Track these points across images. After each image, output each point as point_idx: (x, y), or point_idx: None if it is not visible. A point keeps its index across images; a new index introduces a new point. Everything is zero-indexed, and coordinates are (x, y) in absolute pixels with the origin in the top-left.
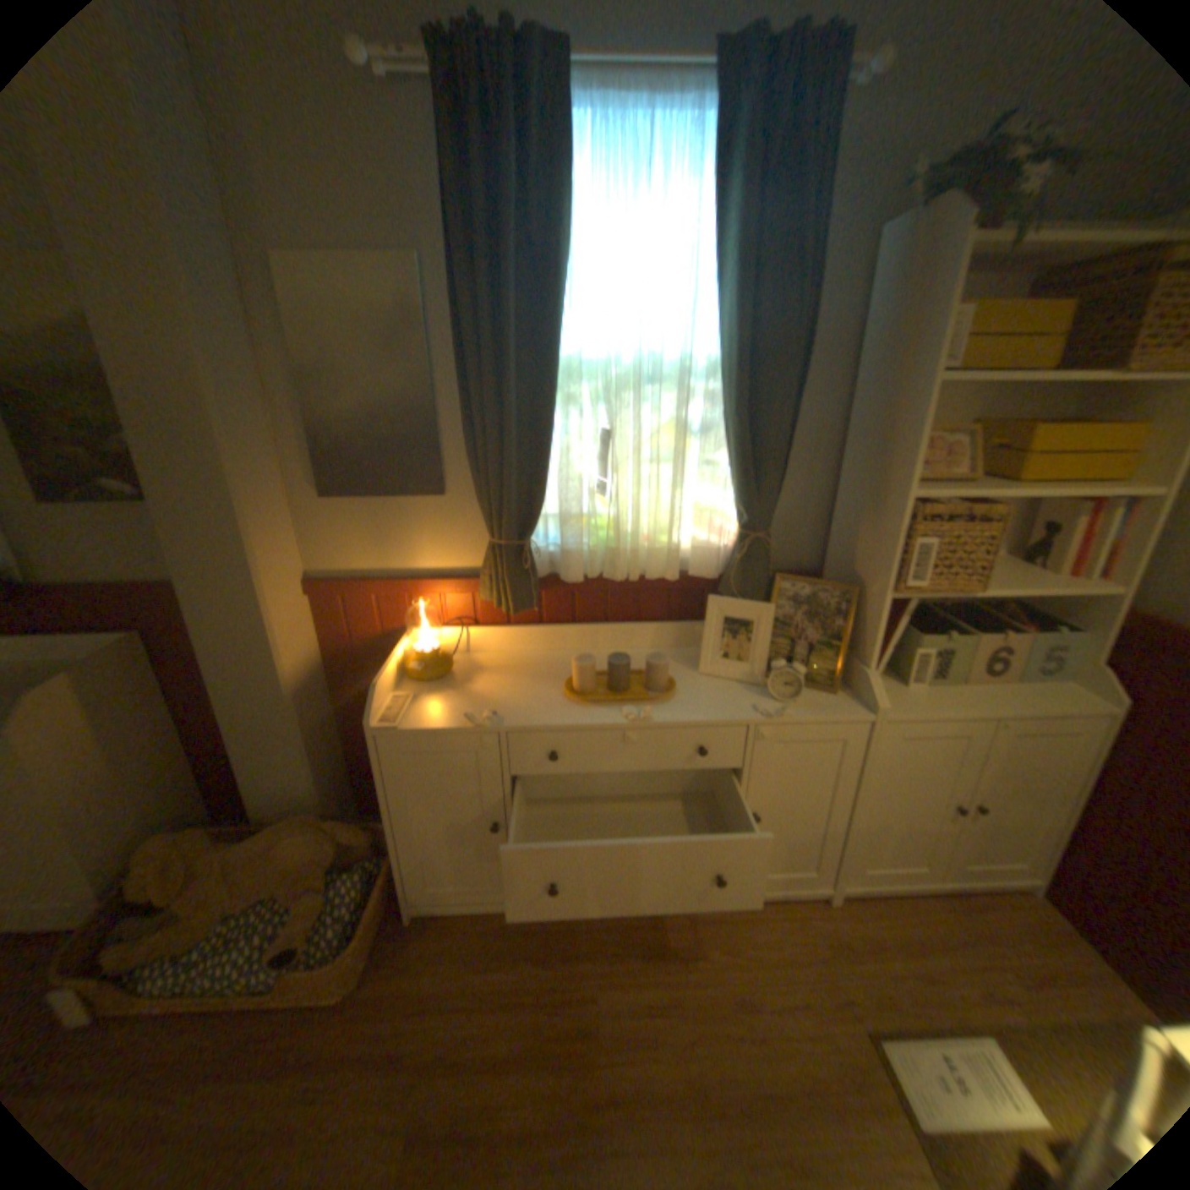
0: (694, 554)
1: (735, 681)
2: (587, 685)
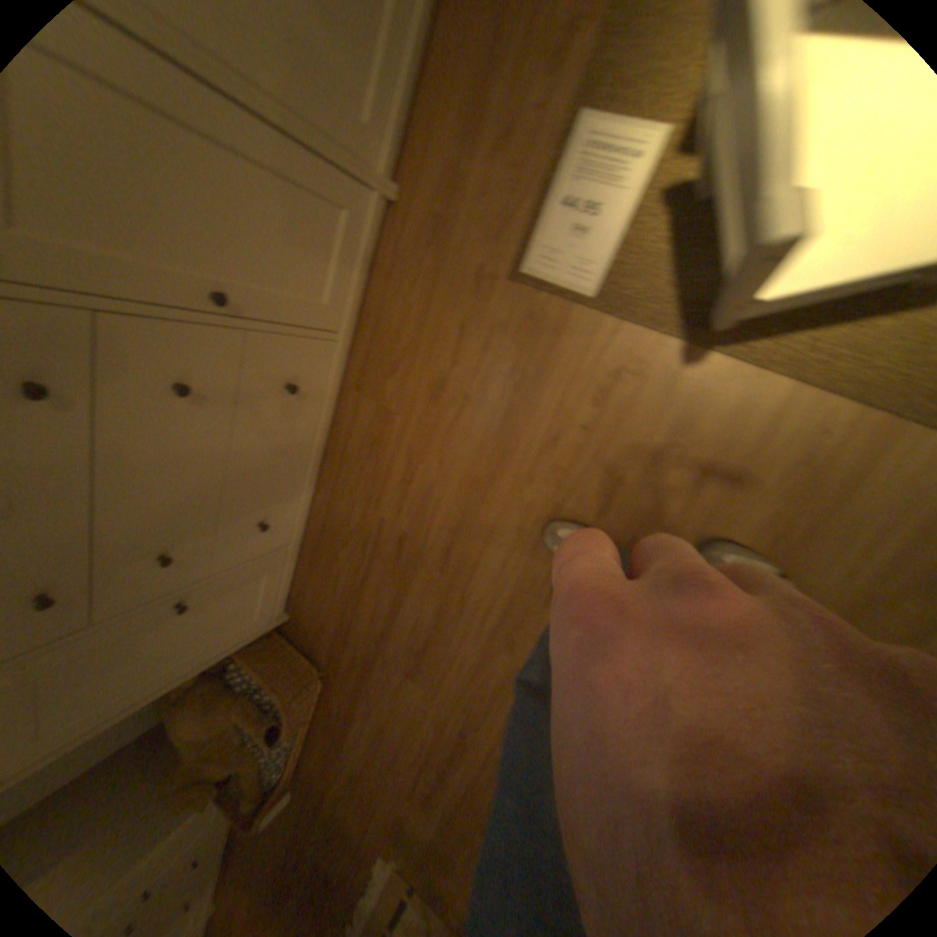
0: None
1: None
2: None
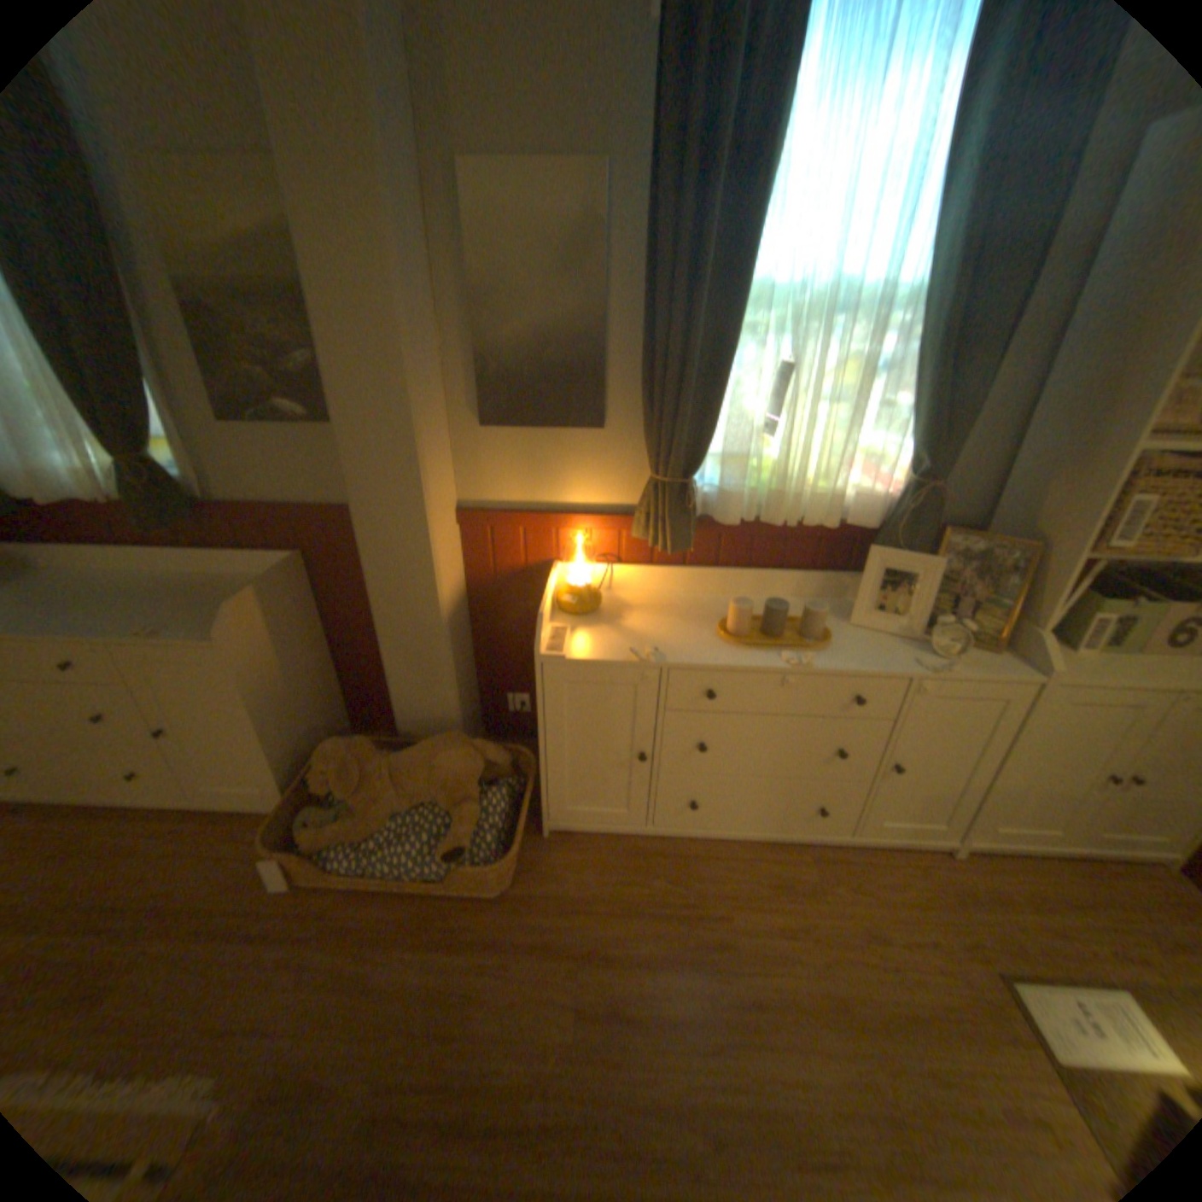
0: (853, 502)
1: (890, 634)
2: (743, 627)
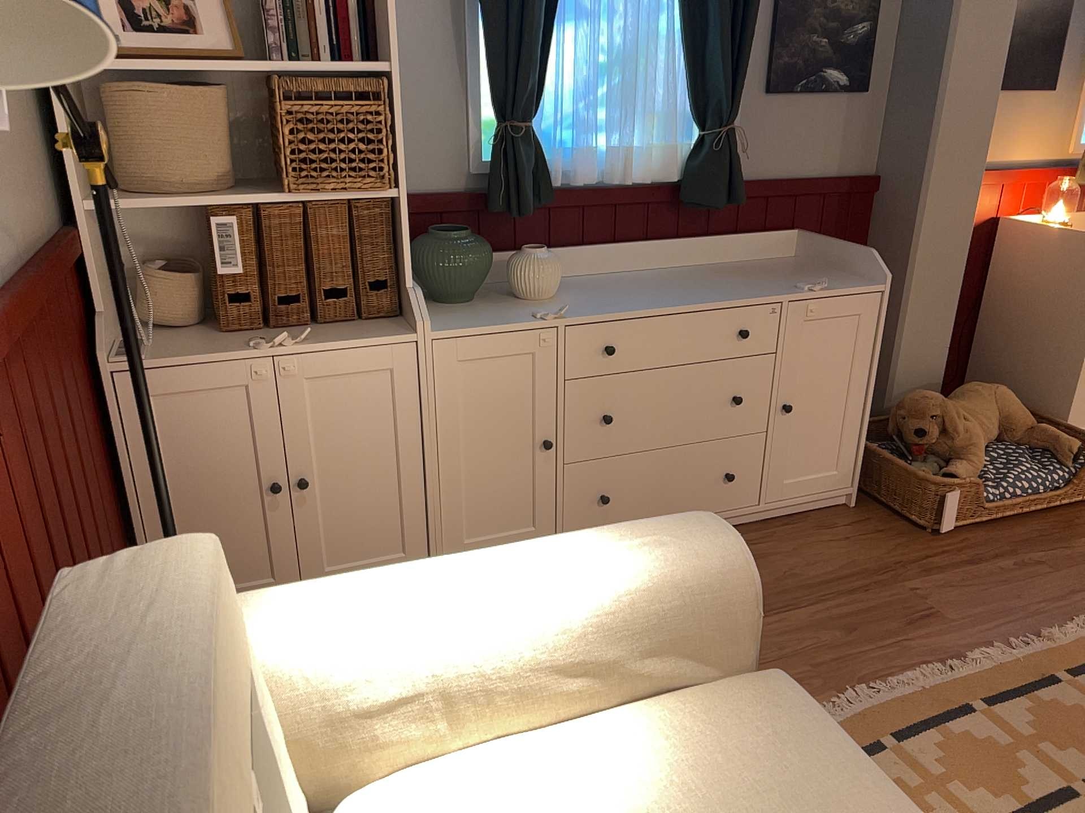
0: None
1: None
2: None
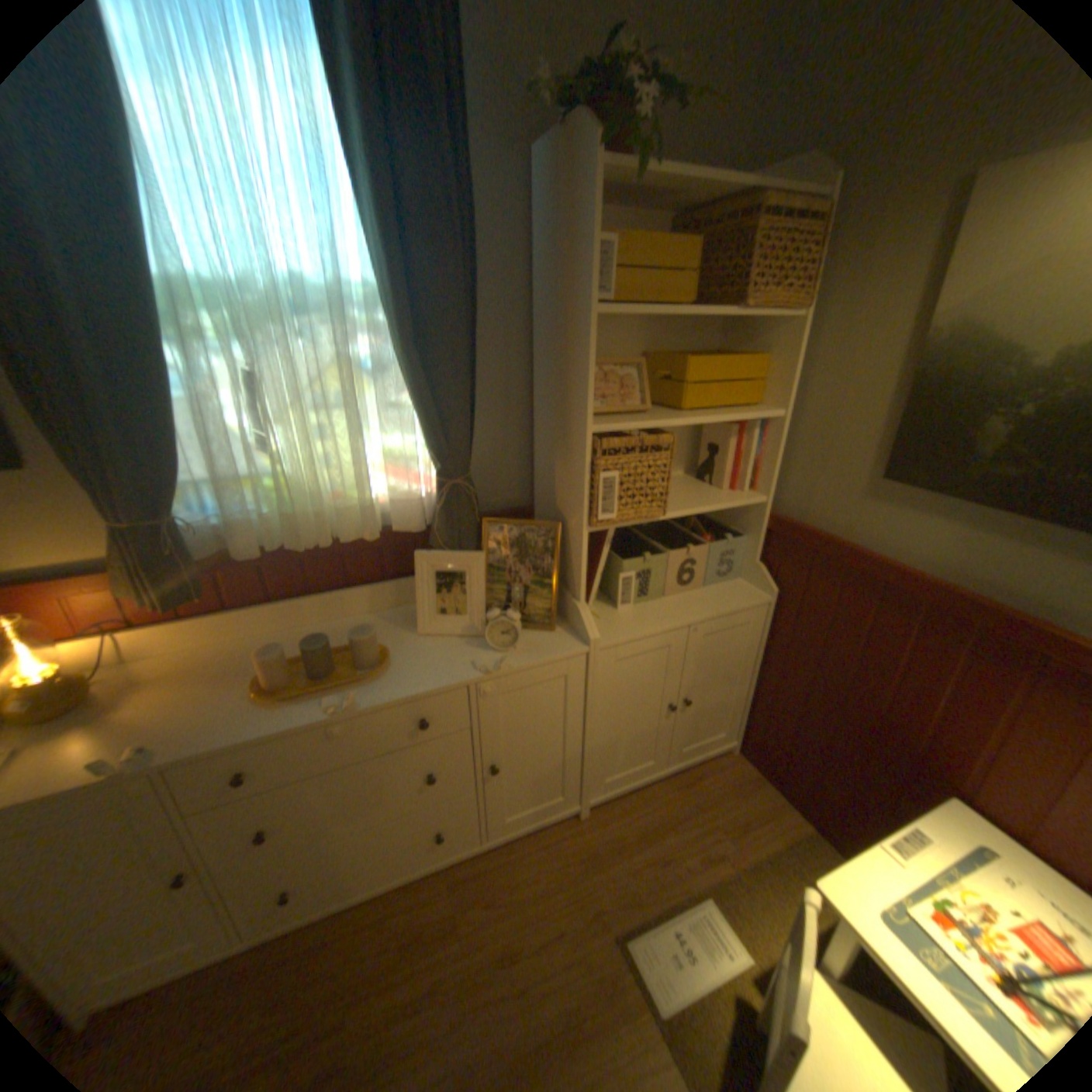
0: (396, 507)
1: (456, 636)
2: (277, 680)
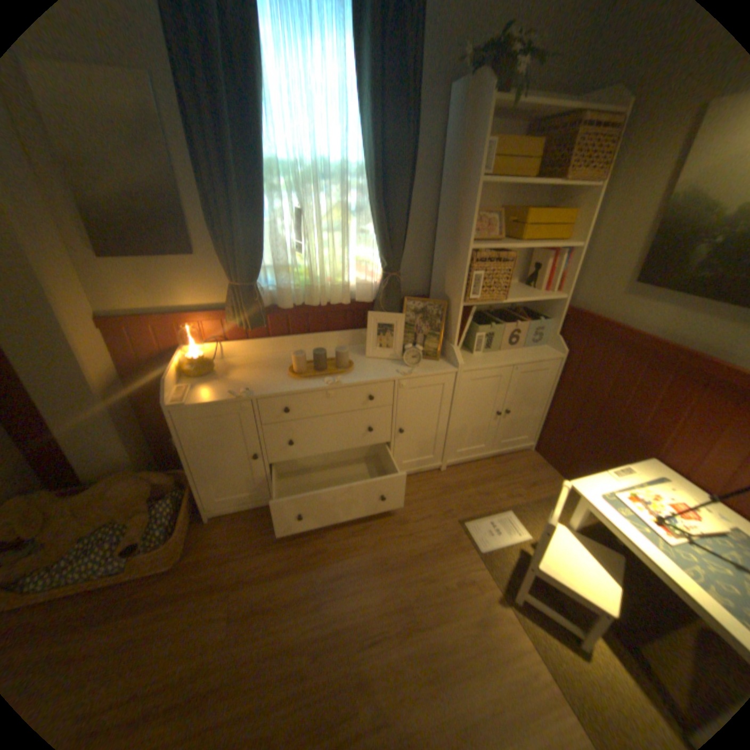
0: (357, 288)
1: (386, 359)
2: (302, 368)
